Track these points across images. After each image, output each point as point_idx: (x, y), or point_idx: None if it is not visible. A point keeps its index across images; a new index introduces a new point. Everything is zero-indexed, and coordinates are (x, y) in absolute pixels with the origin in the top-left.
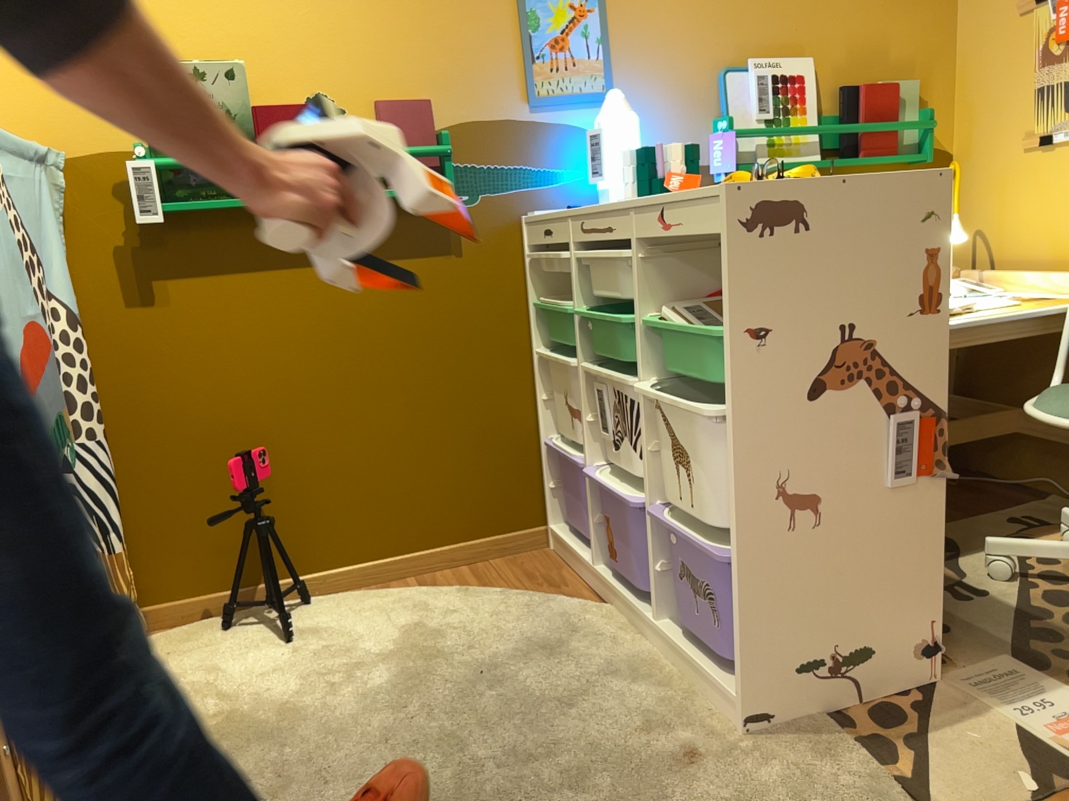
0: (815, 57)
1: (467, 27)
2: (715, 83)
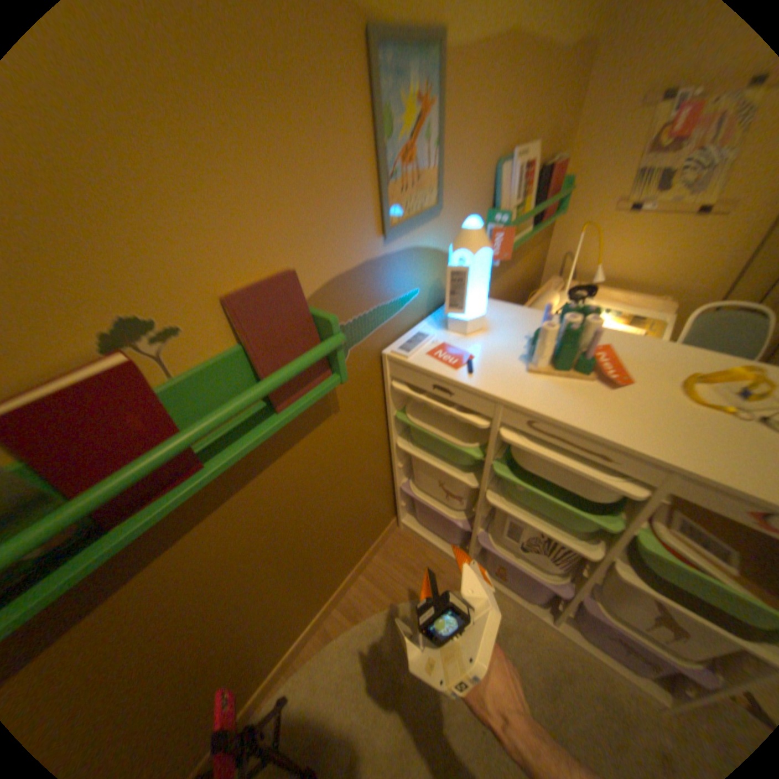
0: (538, 135)
1: (319, 134)
2: (494, 172)
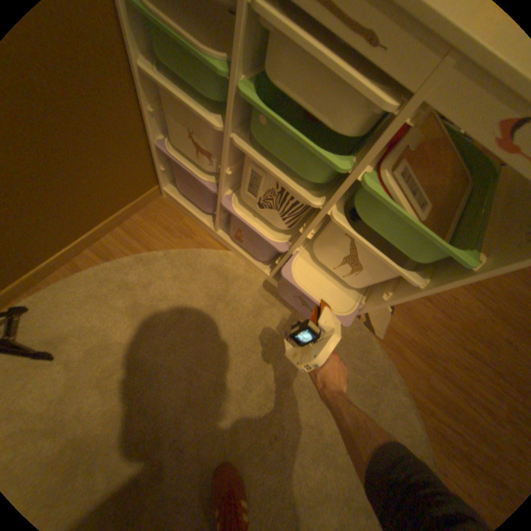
0: None
1: None
2: None
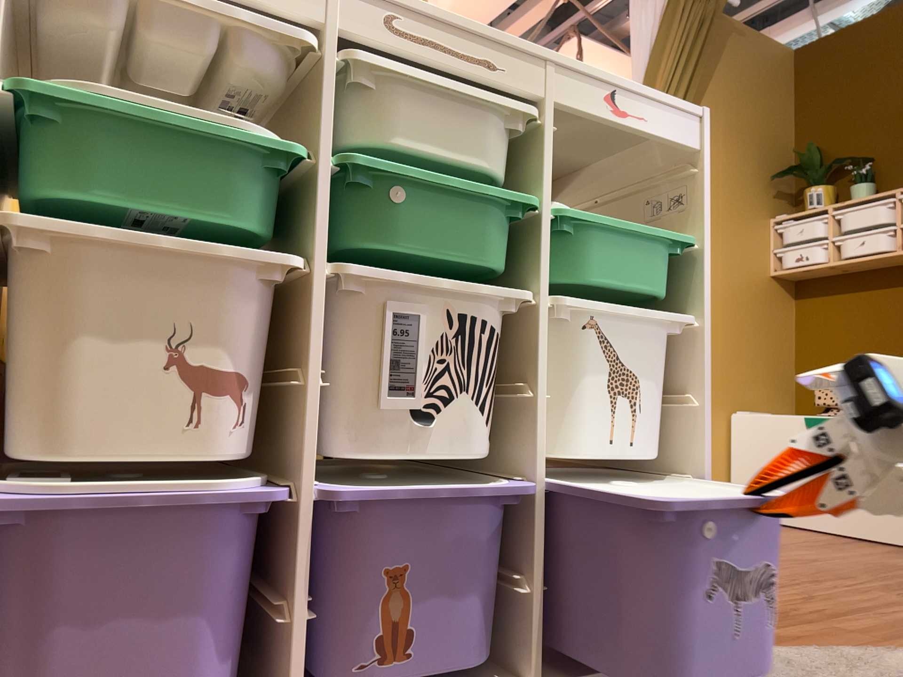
0: None
1: None
2: None
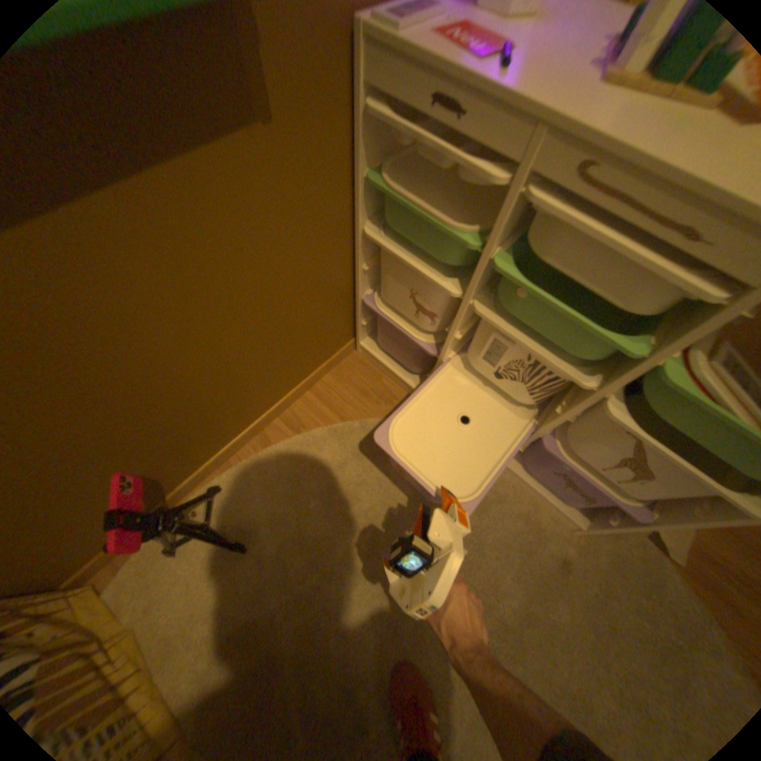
0: None
1: None
2: None
